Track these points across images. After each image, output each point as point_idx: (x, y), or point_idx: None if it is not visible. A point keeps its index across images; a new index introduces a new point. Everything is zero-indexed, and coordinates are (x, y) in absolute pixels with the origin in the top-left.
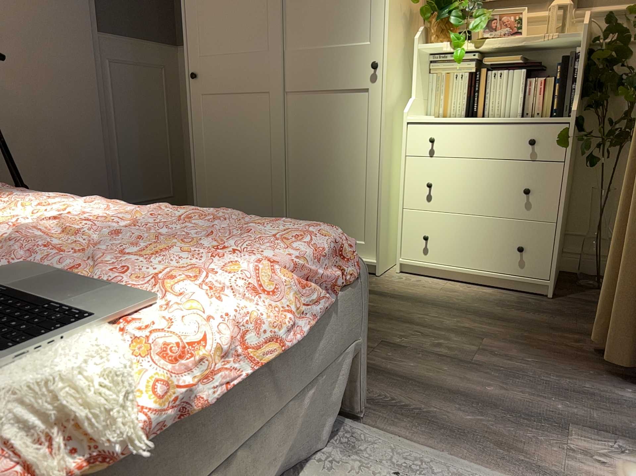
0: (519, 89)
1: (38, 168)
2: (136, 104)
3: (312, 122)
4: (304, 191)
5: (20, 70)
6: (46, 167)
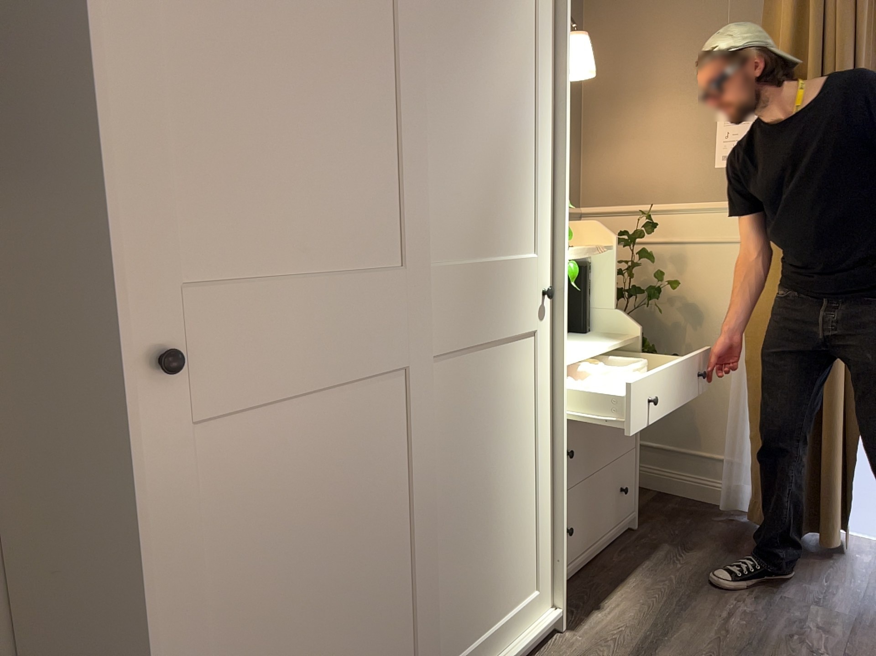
0: None
1: None
2: None
3: (469, 408)
4: (459, 556)
5: None
6: None
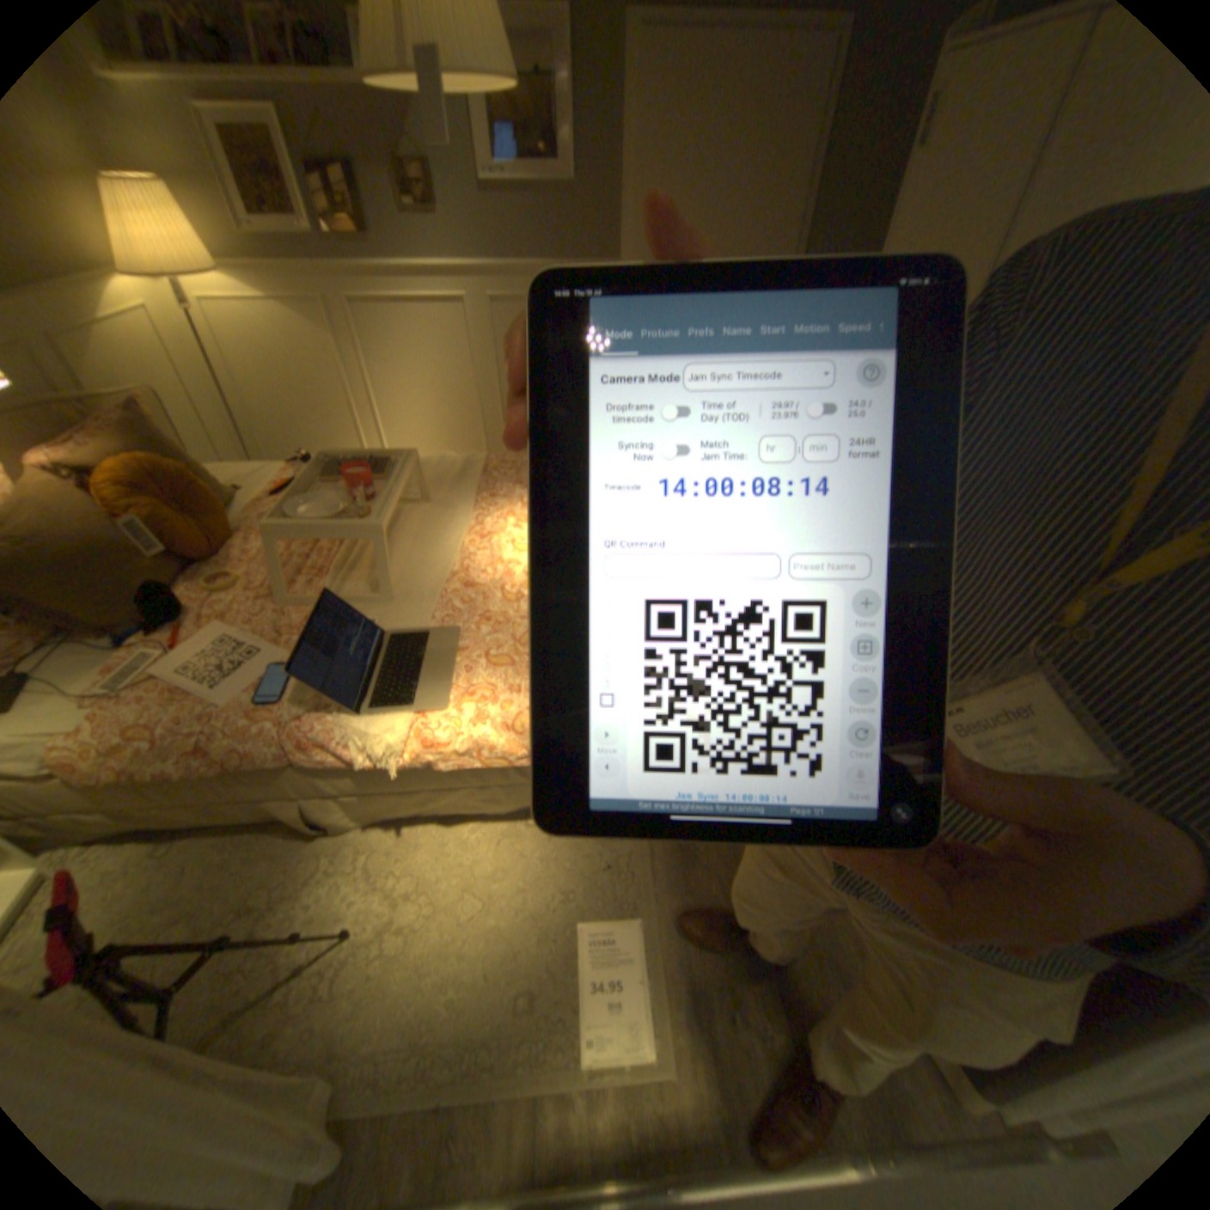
0: None
1: None
2: None
3: None
4: None
5: None
6: None
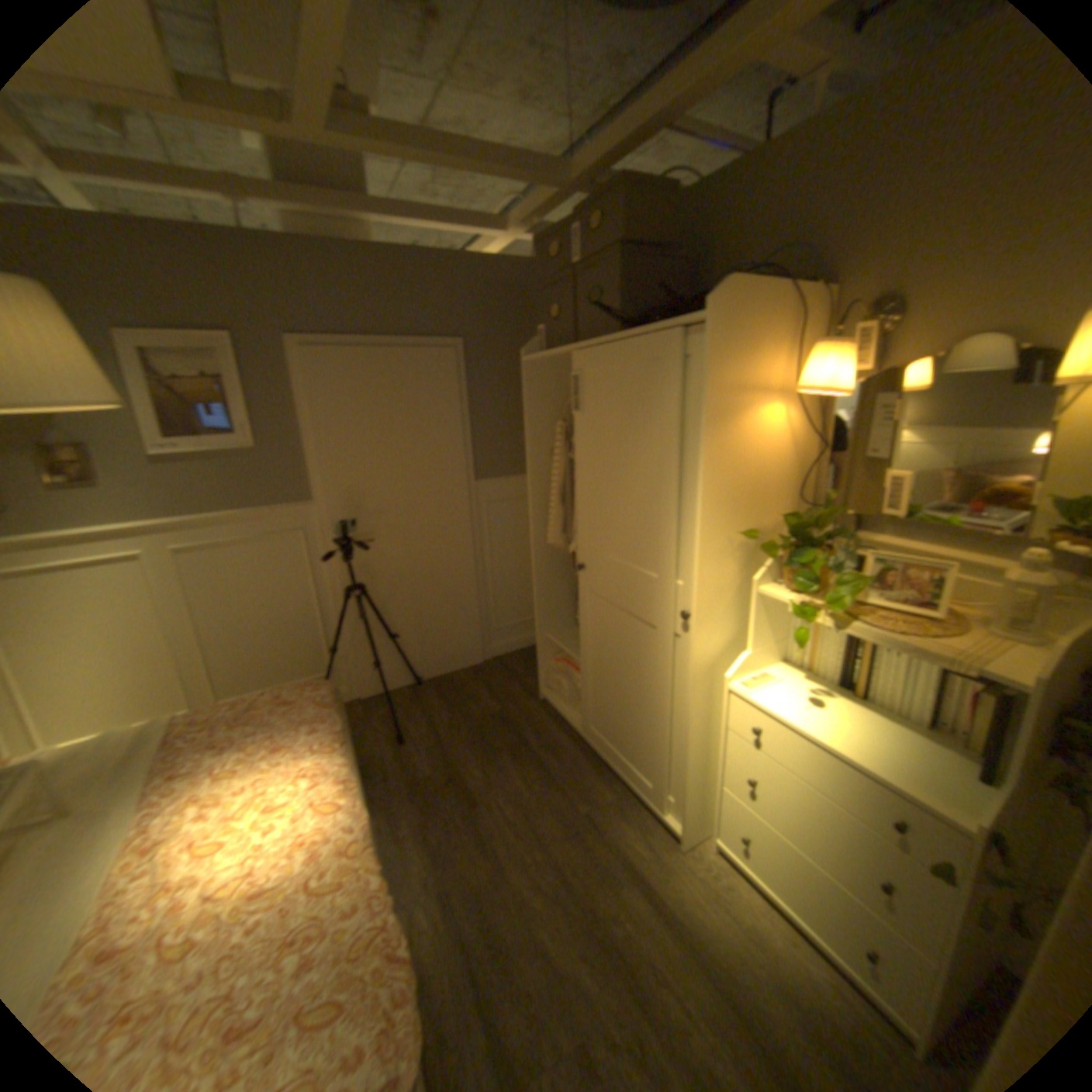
0: (927, 686)
1: (411, 612)
2: (511, 536)
3: (627, 639)
4: (619, 706)
5: (396, 534)
6: (418, 610)
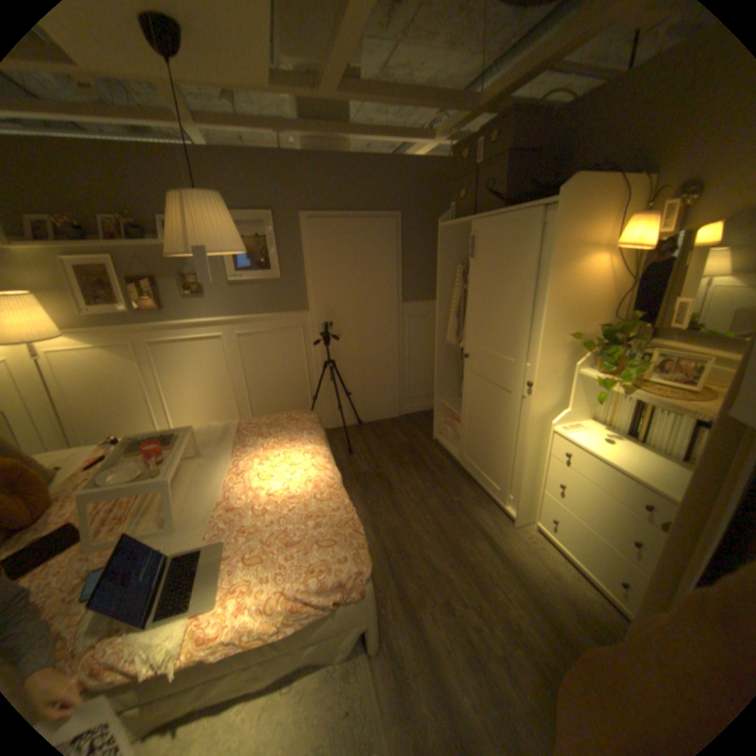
0: (686, 435)
1: (359, 380)
2: (422, 339)
3: (492, 400)
4: (484, 442)
5: (354, 333)
6: (363, 380)
